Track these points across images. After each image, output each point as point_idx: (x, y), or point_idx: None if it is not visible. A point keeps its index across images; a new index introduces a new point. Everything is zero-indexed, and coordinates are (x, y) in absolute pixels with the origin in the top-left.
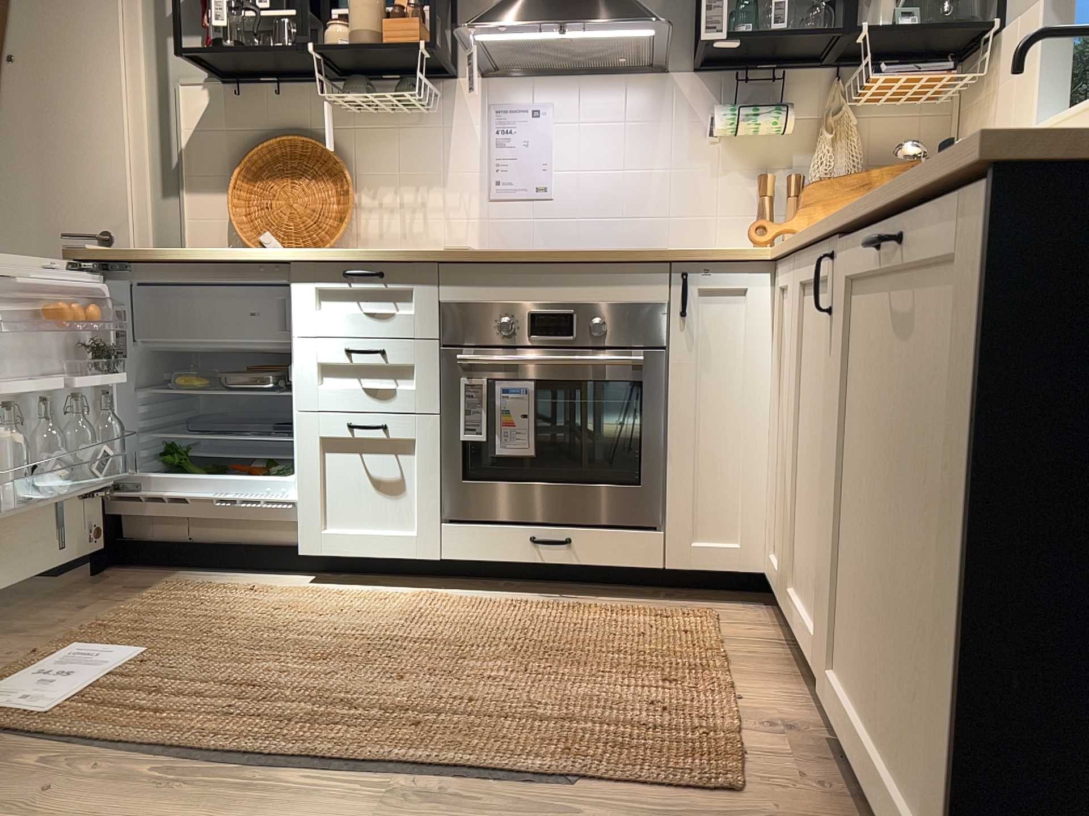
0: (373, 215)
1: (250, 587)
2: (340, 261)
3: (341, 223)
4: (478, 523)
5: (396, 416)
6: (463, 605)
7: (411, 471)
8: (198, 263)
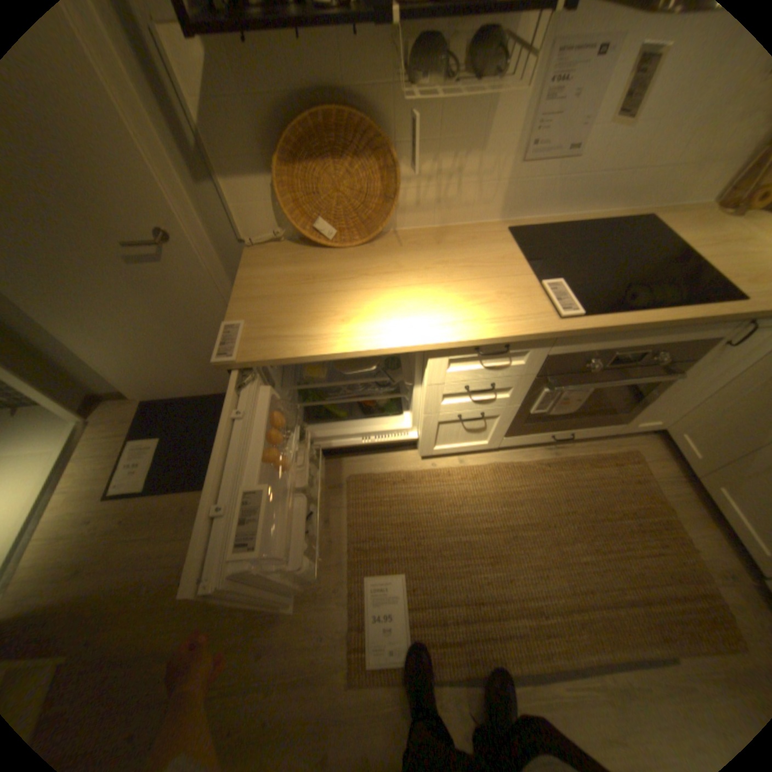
0: (412, 182)
1: (393, 468)
2: (477, 342)
3: (388, 199)
4: (519, 427)
5: (492, 406)
6: (517, 472)
7: (492, 422)
8: (345, 353)
